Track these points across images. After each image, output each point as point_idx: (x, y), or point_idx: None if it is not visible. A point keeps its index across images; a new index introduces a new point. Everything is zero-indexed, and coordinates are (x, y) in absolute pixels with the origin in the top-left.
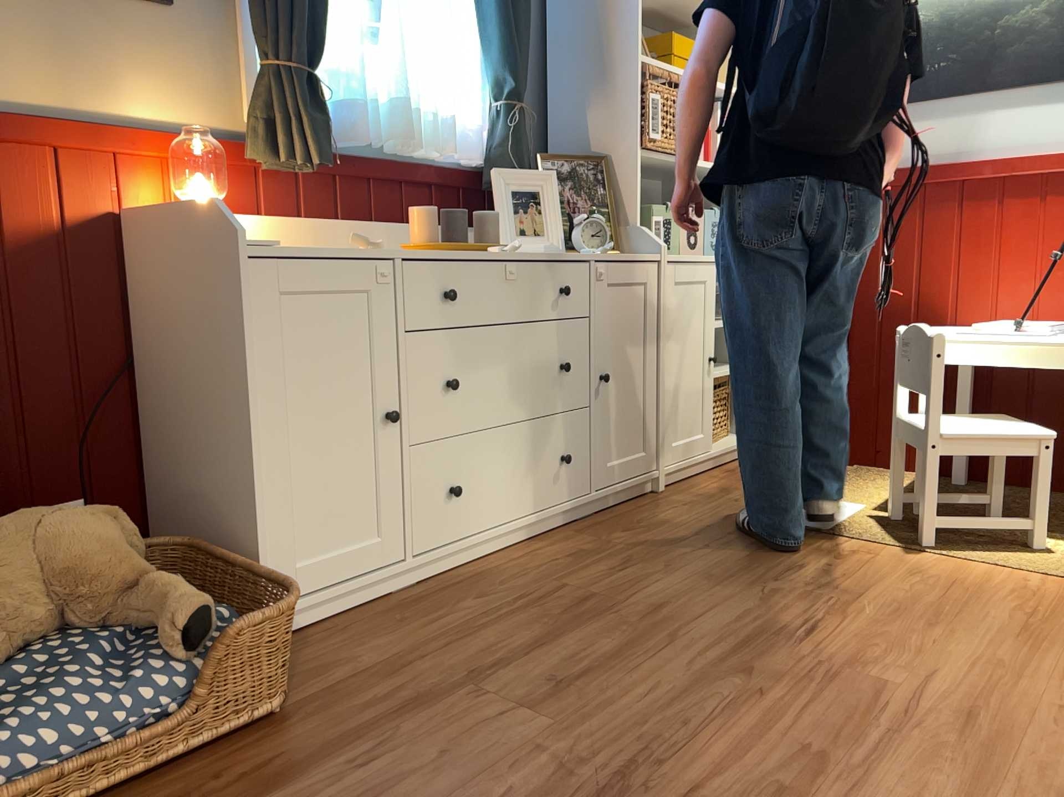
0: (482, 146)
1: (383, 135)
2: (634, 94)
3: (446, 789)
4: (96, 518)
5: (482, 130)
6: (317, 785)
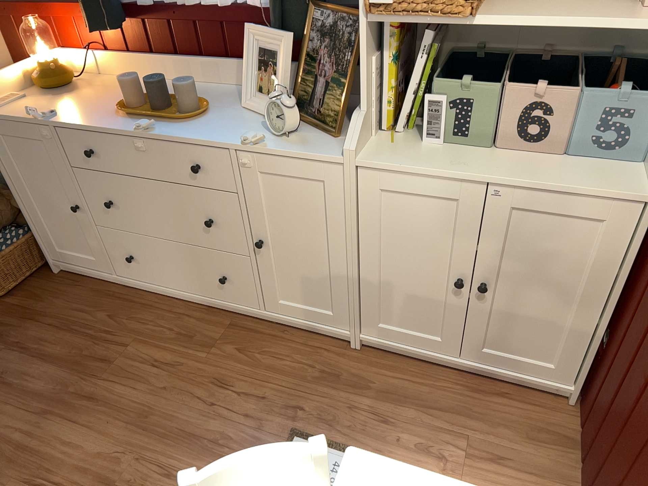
0: None
1: None
2: None
3: None
4: None
5: None
6: None
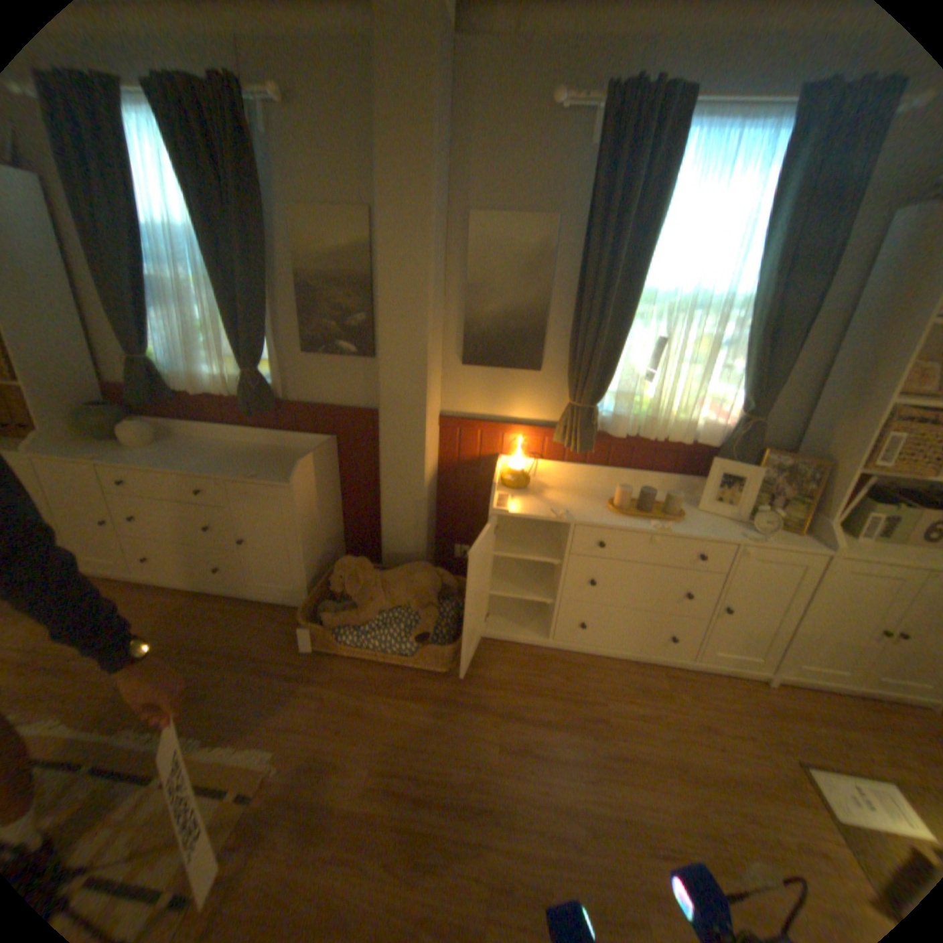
0: (731, 431)
1: (641, 429)
2: (875, 428)
3: (441, 751)
4: (430, 578)
5: (736, 421)
6: (422, 711)
